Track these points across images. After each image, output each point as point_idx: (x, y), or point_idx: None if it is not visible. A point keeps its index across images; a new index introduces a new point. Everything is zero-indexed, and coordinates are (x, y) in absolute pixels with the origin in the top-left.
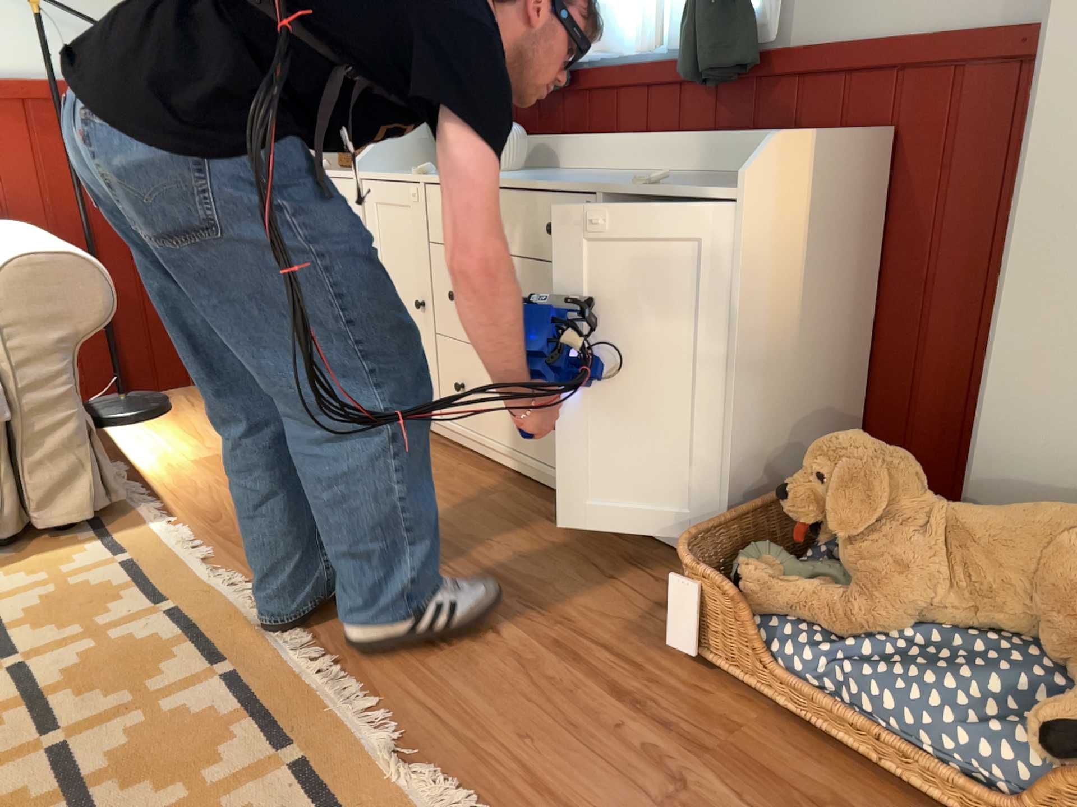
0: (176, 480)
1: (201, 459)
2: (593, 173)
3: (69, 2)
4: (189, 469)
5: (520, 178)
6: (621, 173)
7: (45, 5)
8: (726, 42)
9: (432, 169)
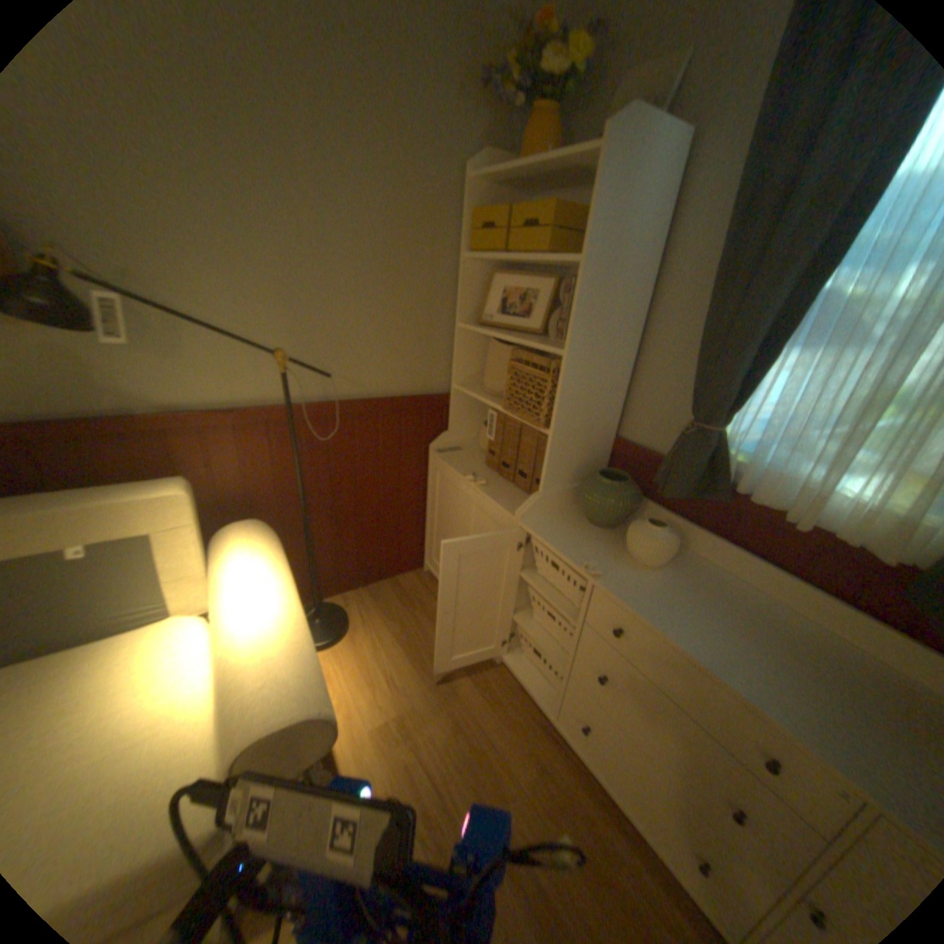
0: (359, 770)
1: (375, 729)
2: (746, 595)
3: (306, 341)
4: (367, 749)
5: (715, 650)
6: (783, 617)
7: (287, 344)
8: None
9: (605, 573)
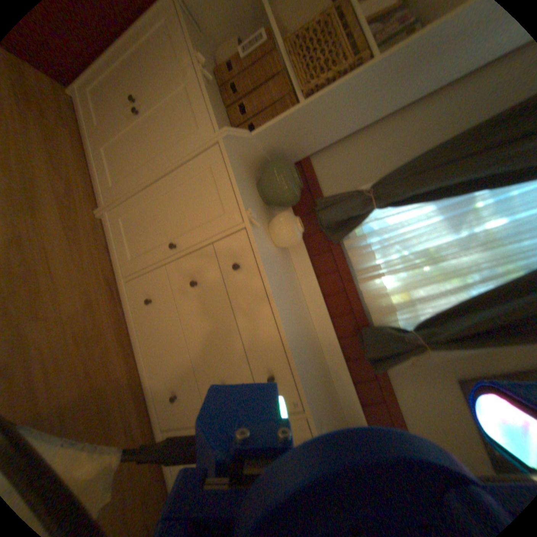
0: None
1: None
2: (297, 289)
3: None
4: None
5: (284, 312)
6: (304, 309)
7: None
8: (389, 369)
9: (259, 229)
